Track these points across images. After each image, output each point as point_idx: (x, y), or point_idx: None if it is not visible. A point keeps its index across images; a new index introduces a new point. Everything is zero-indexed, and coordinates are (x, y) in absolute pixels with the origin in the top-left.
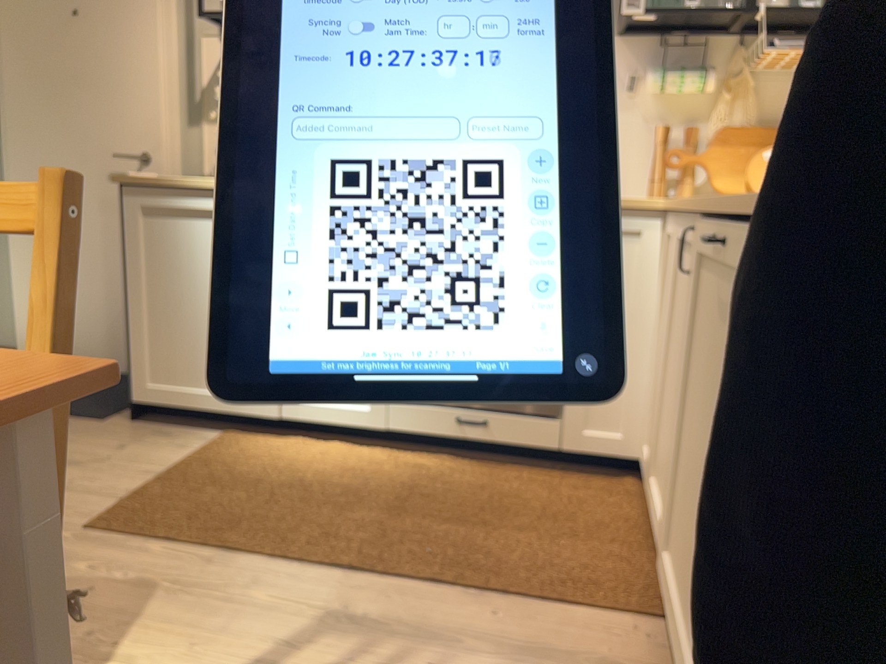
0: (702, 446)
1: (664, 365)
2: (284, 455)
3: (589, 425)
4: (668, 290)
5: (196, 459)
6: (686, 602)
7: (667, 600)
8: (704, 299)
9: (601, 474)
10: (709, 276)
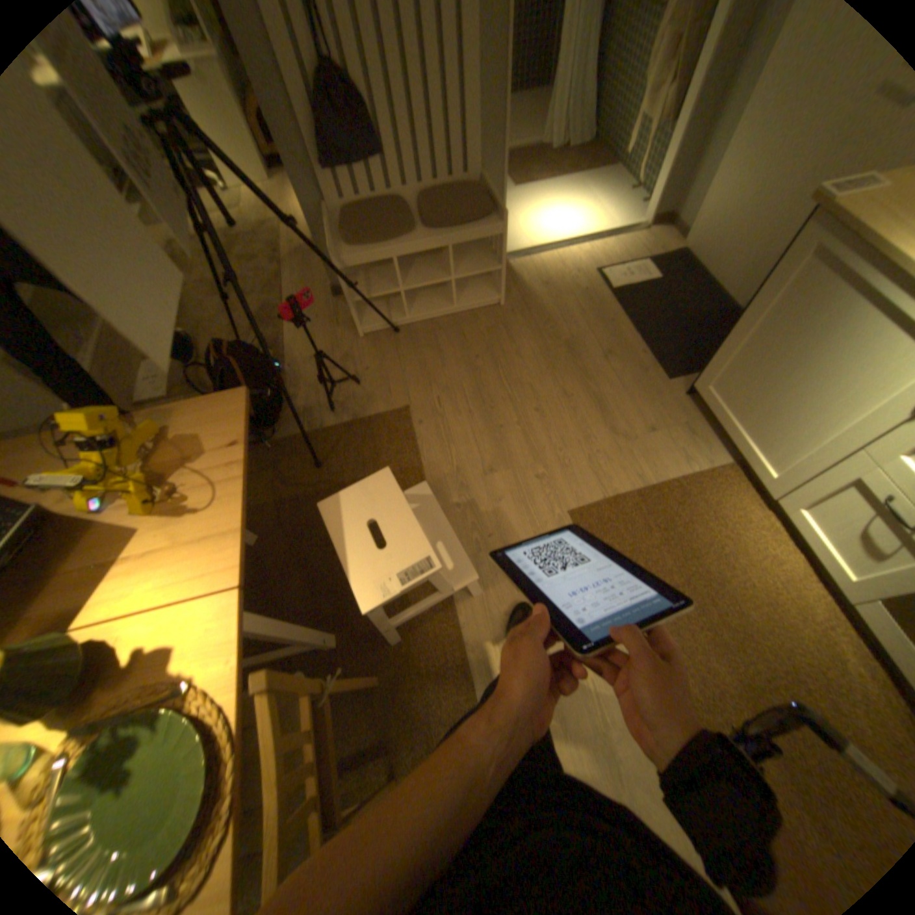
0: None
1: None
2: (743, 540)
3: None
4: None
5: (681, 488)
6: None
7: None
8: None
9: None
10: None
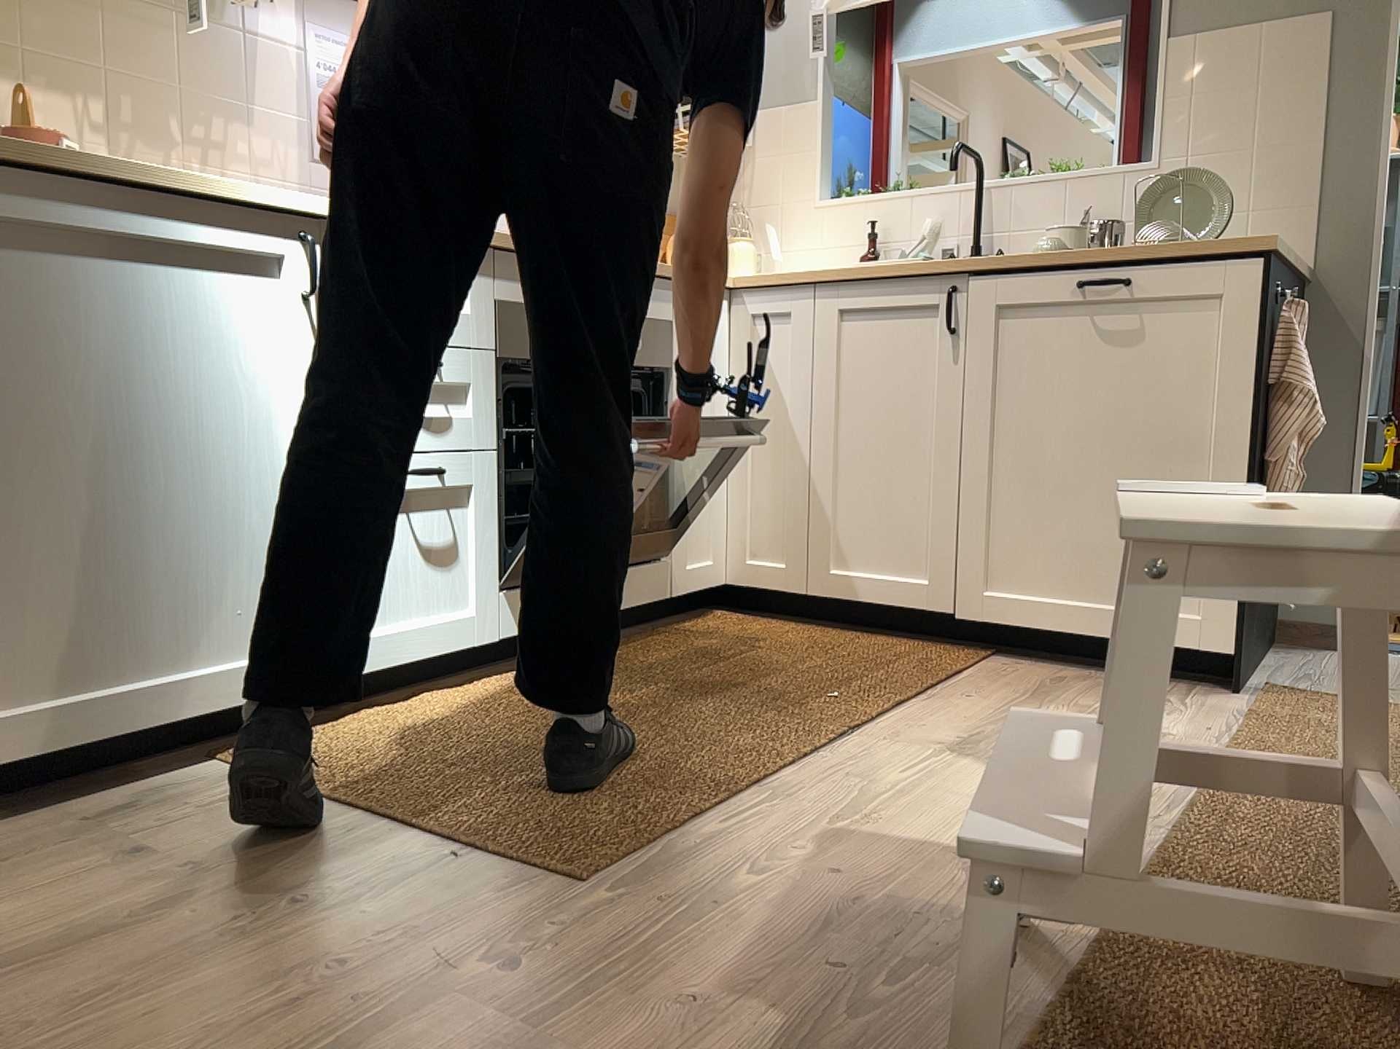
0: (1082, 452)
1: (833, 443)
2: (436, 726)
3: (689, 555)
4: (821, 363)
5: (350, 785)
6: (1090, 587)
7: (1022, 619)
8: (1021, 338)
9: (686, 619)
10: (1034, 316)
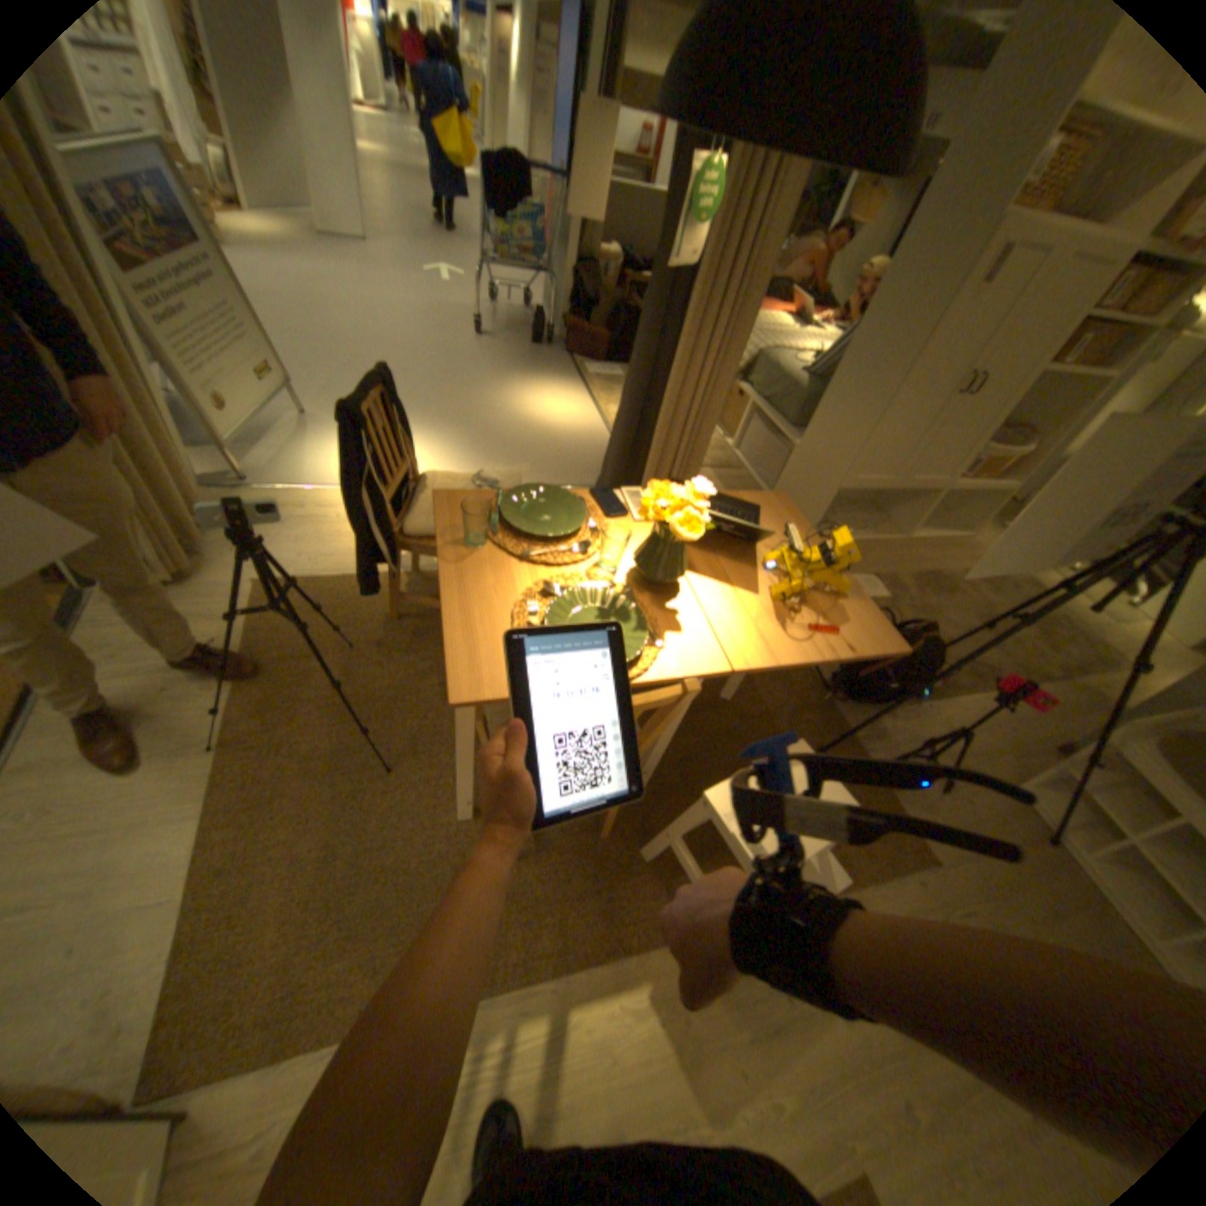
0: None
1: None
2: None
3: None
4: None
5: None
6: None
7: None
8: None
9: None
10: None
